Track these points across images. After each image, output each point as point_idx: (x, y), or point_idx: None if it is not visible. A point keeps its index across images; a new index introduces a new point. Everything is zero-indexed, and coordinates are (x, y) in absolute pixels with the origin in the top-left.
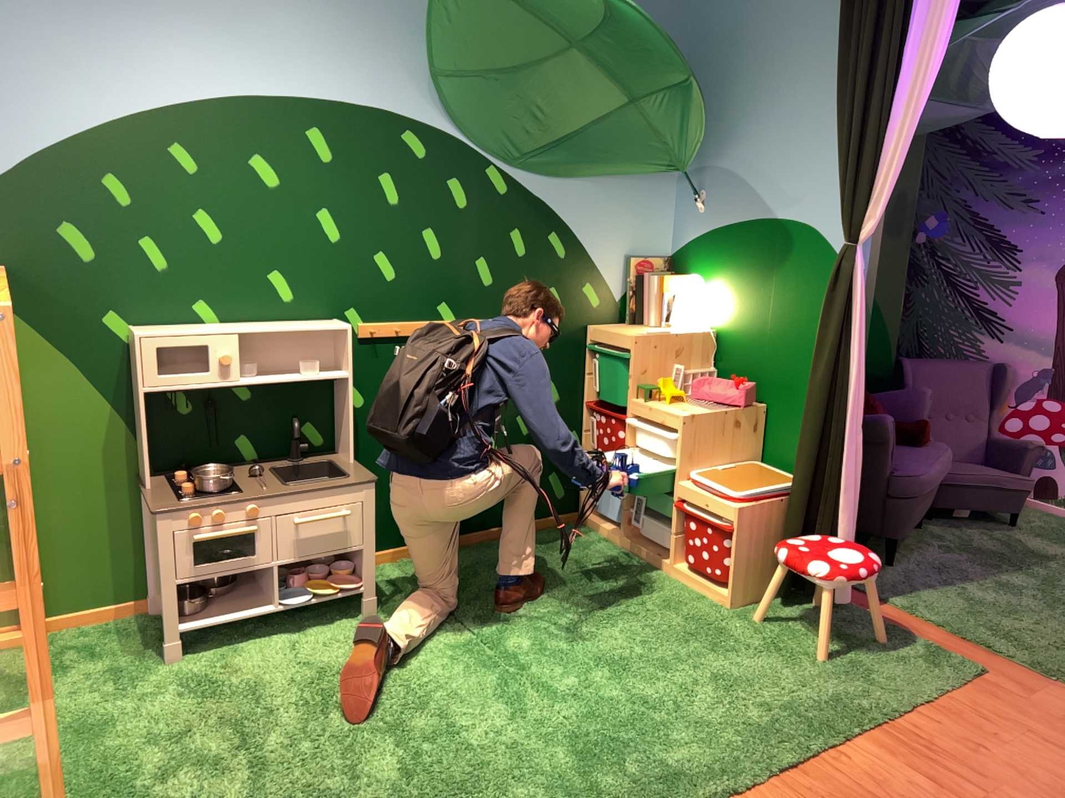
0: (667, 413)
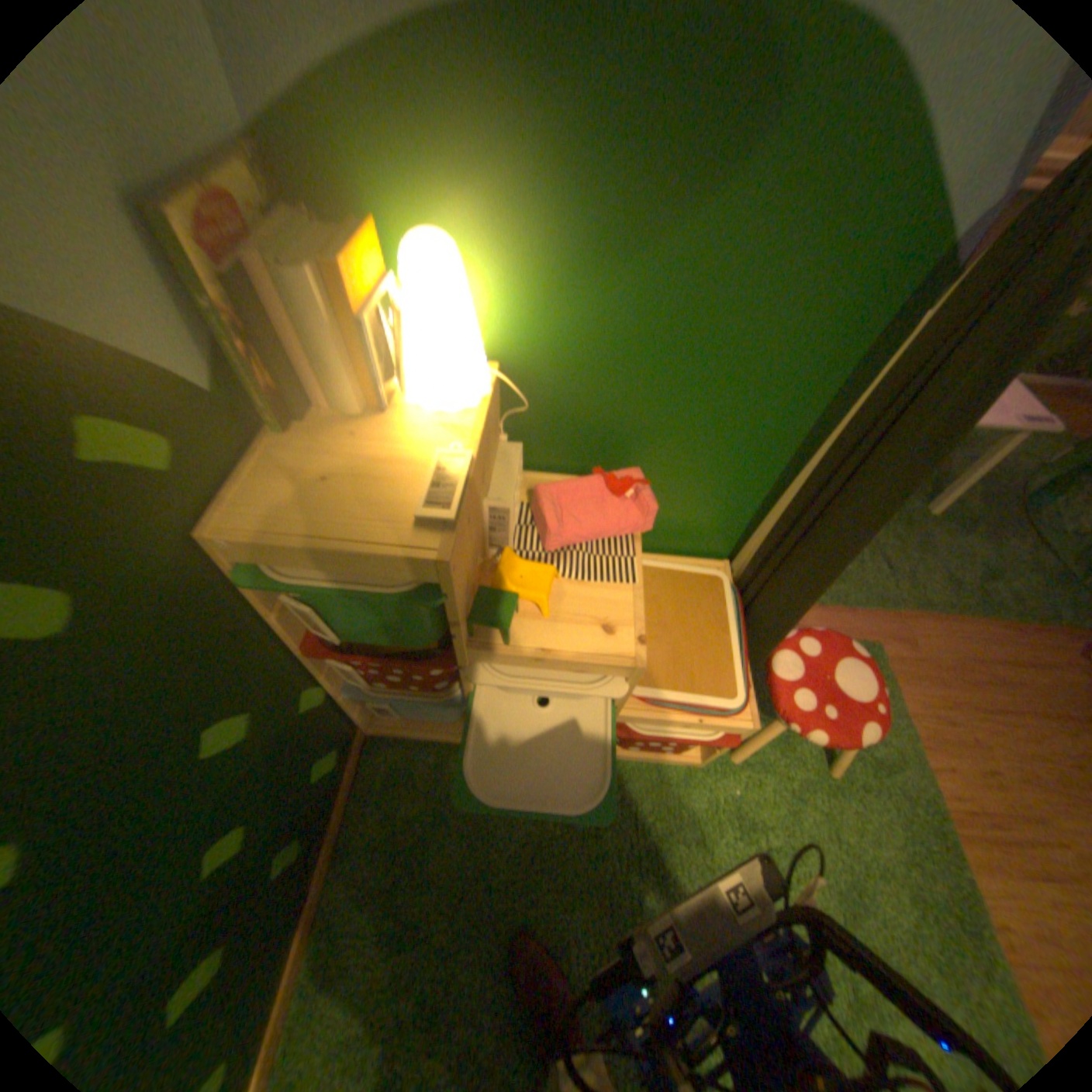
0: (604, 659)
